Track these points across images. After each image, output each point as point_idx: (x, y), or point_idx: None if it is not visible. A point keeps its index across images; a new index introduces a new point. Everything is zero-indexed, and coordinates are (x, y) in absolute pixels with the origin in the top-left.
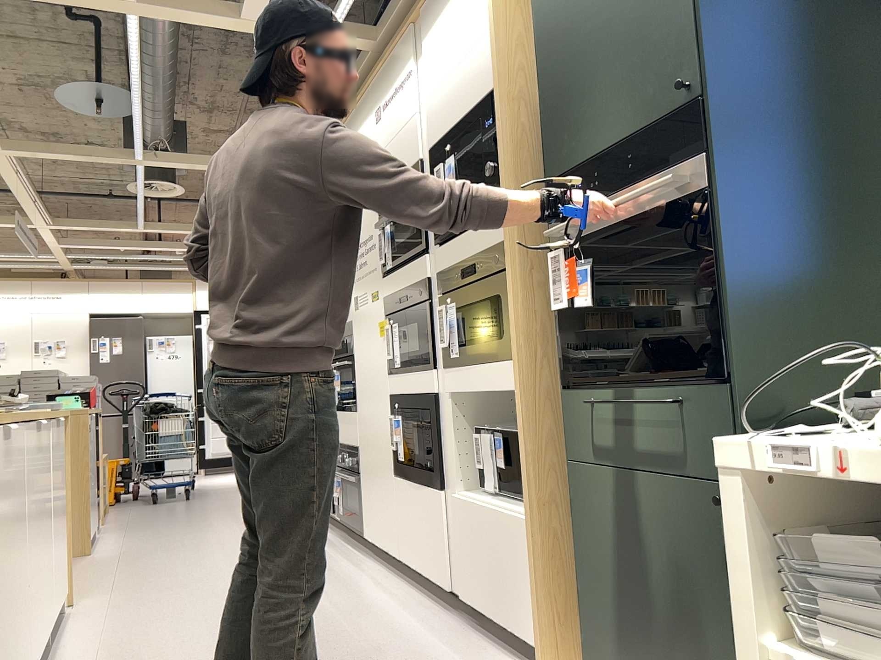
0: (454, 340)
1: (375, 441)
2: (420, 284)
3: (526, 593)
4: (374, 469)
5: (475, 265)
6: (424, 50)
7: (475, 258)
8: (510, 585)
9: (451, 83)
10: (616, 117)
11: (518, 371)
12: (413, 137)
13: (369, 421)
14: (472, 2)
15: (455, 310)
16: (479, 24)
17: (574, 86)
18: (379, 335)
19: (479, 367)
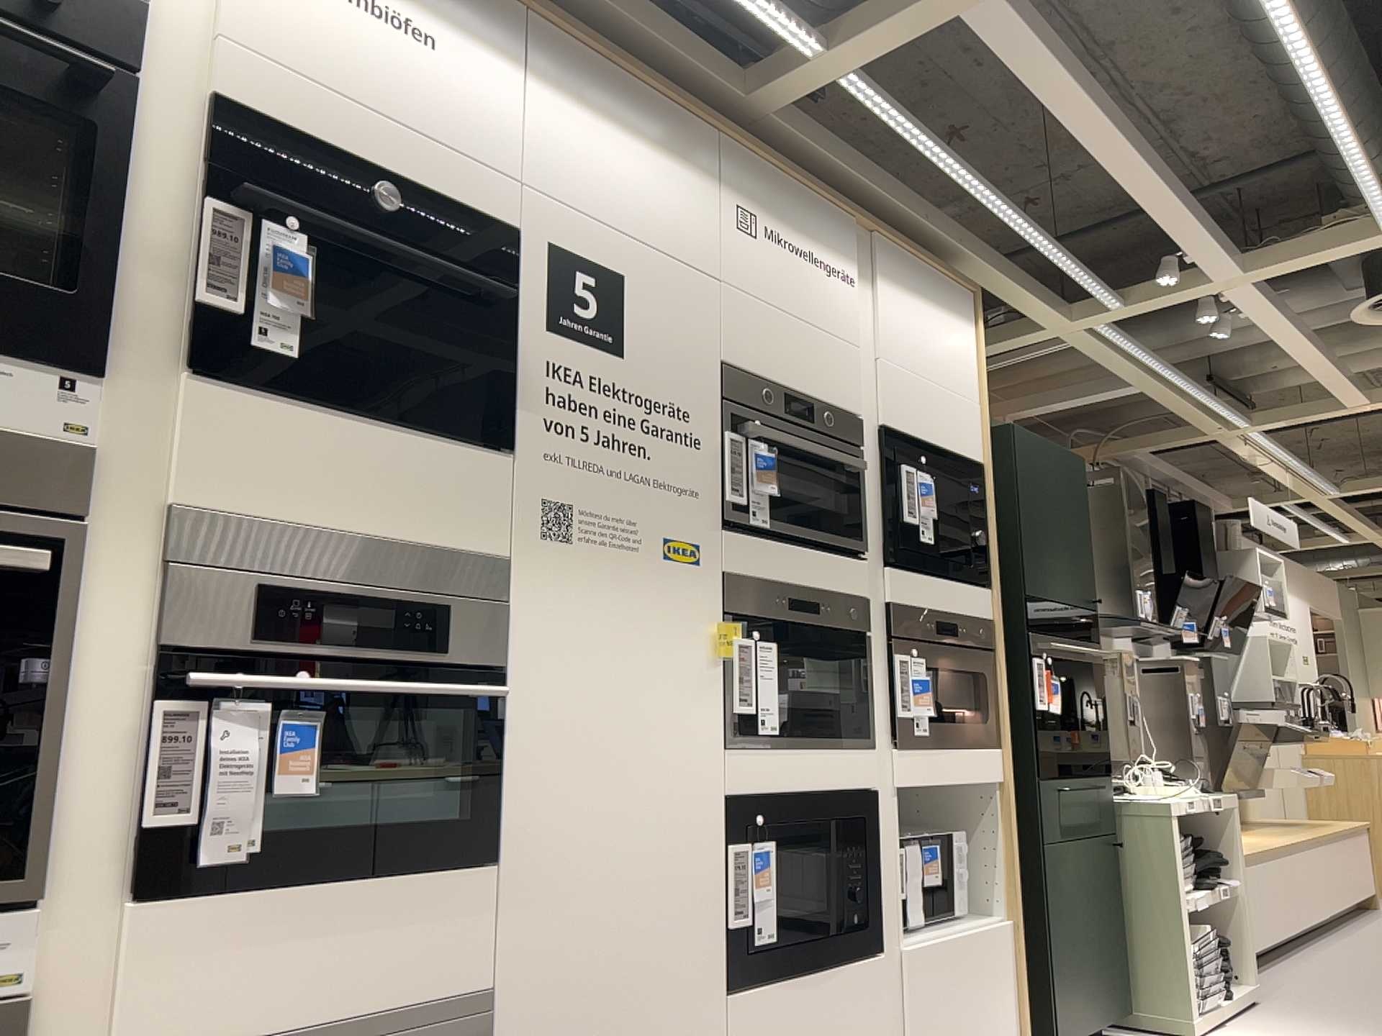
0: (935, 710)
1: (635, 929)
2: (843, 598)
3: (1005, 1010)
4: (617, 1018)
5: (953, 625)
6: (879, 290)
7: (948, 616)
8: (988, 1017)
9: (924, 389)
10: (1061, 584)
11: (996, 758)
12: (846, 369)
13: (598, 878)
14: (954, 346)
15: (922, 669)
16: (961, 378)
17: (1038, 536)
18: (691, 646)
19: (952, 749)
